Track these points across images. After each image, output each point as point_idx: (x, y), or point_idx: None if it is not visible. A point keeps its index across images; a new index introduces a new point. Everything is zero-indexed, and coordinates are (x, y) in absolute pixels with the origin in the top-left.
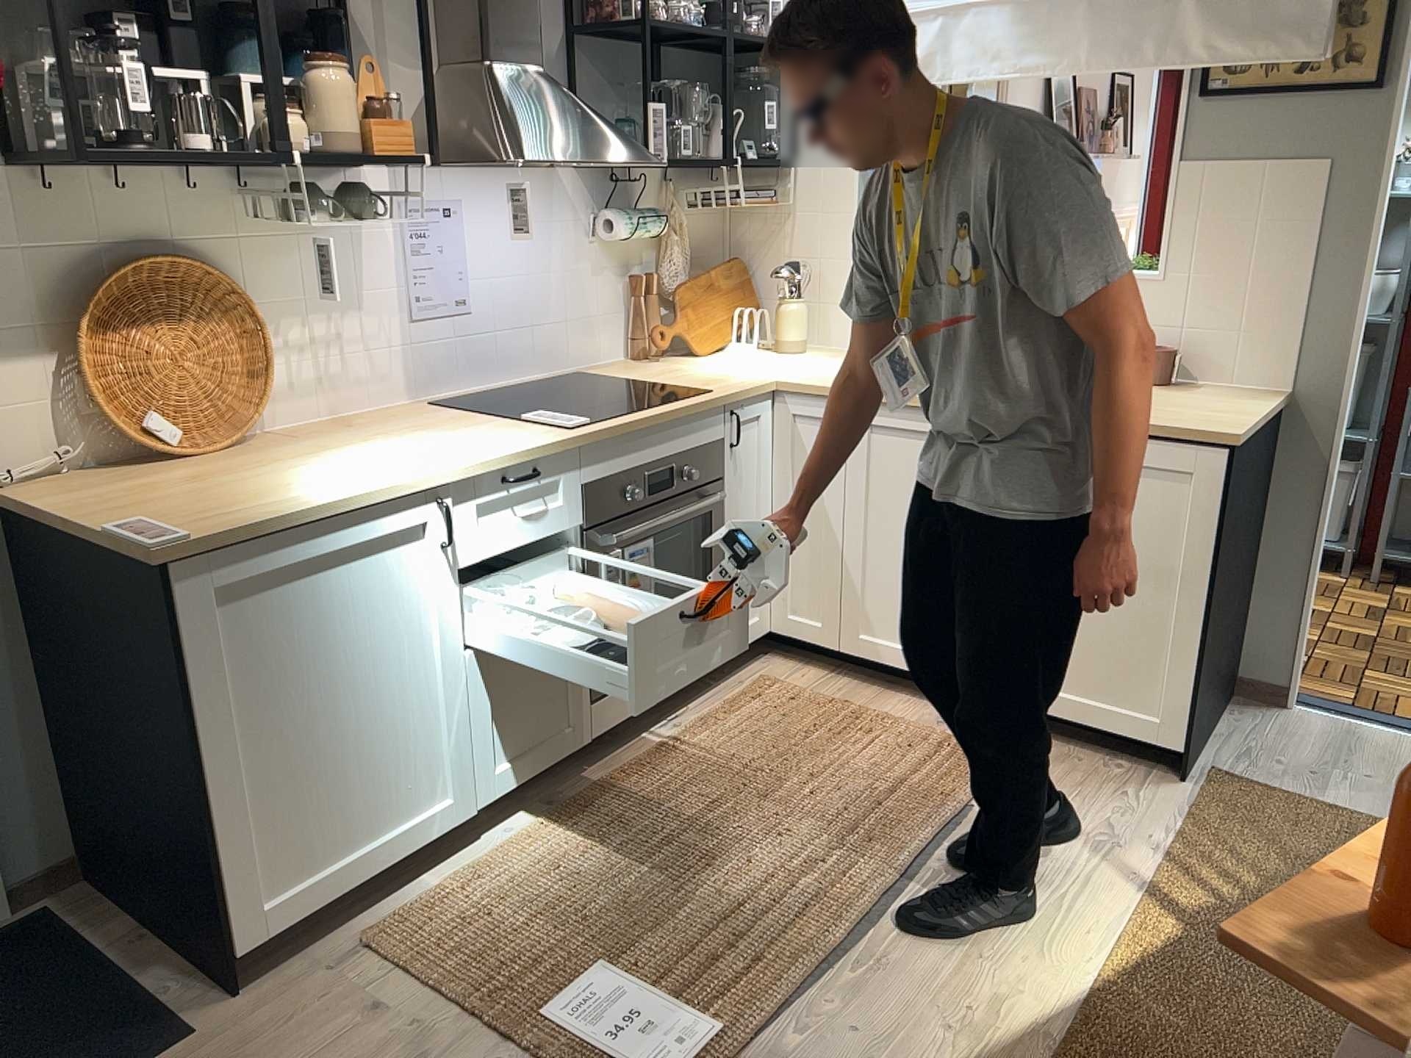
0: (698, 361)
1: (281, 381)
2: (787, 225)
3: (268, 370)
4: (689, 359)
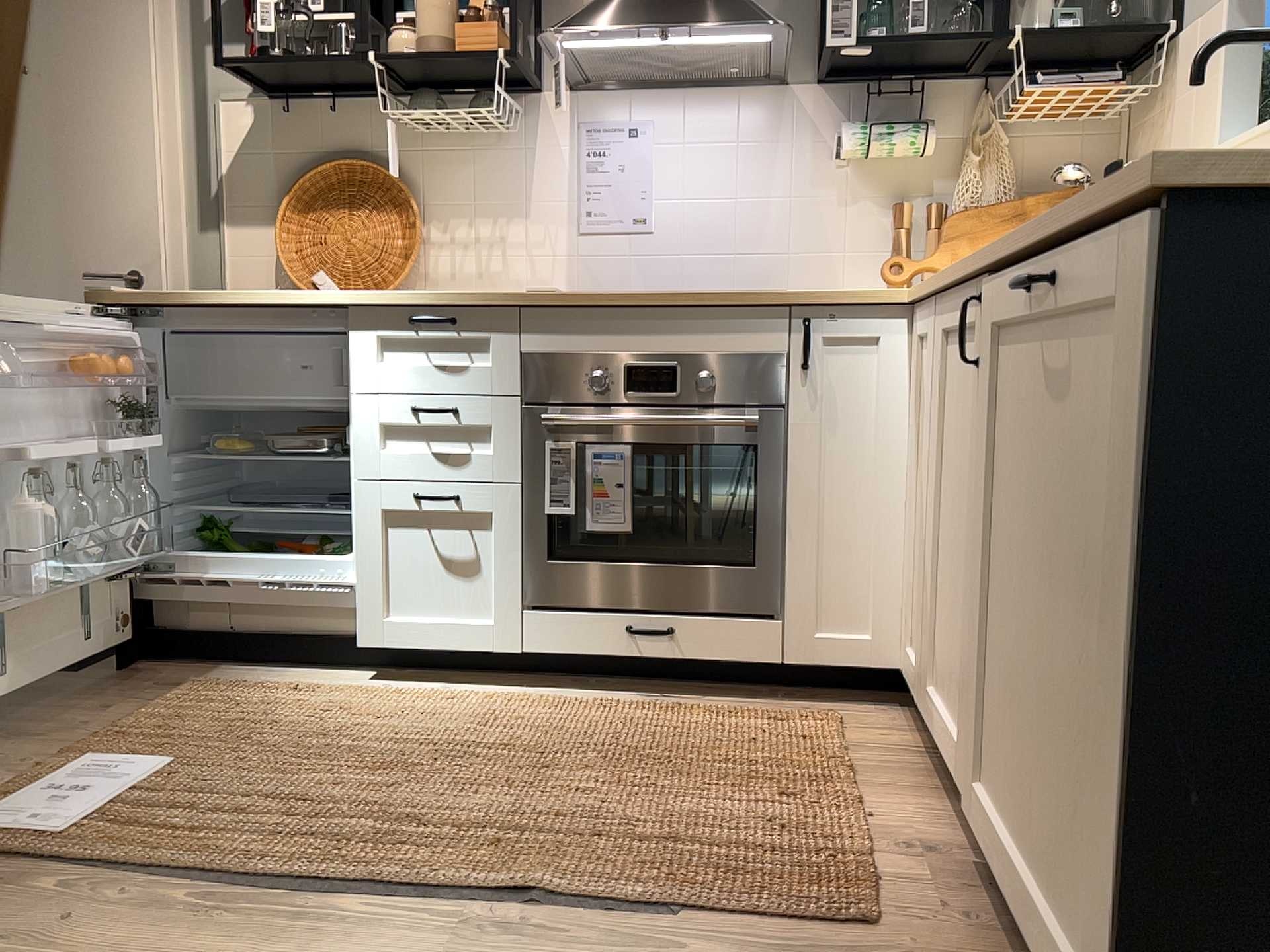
0: None
1: (442, 269)
2: (1163, 125)
3: (412, 251)
4: None
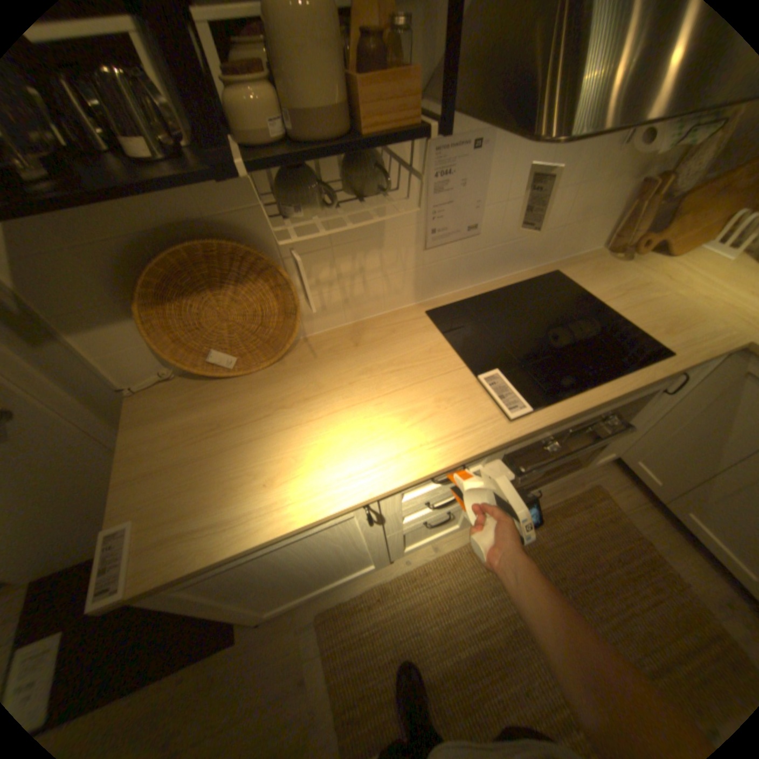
0: (667, 266)
1: (315, 304)
2: None
3: (296, 310)
4: (660, 259)
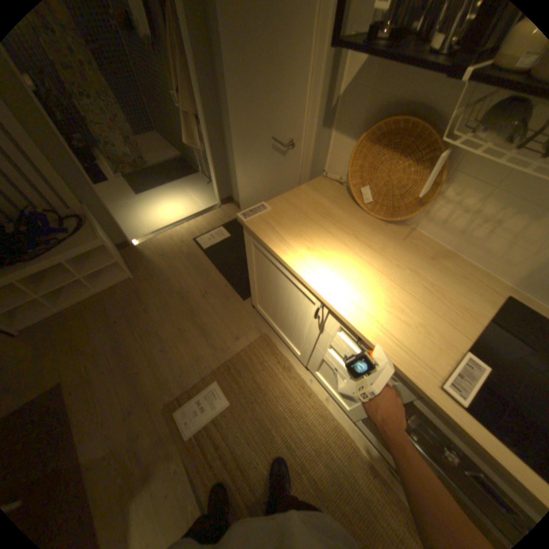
0: None
1: (443, 215)
2: None
3: (426, 204)
4: None
